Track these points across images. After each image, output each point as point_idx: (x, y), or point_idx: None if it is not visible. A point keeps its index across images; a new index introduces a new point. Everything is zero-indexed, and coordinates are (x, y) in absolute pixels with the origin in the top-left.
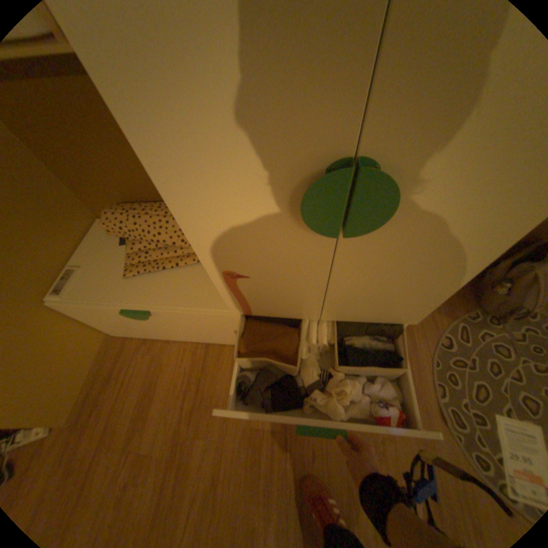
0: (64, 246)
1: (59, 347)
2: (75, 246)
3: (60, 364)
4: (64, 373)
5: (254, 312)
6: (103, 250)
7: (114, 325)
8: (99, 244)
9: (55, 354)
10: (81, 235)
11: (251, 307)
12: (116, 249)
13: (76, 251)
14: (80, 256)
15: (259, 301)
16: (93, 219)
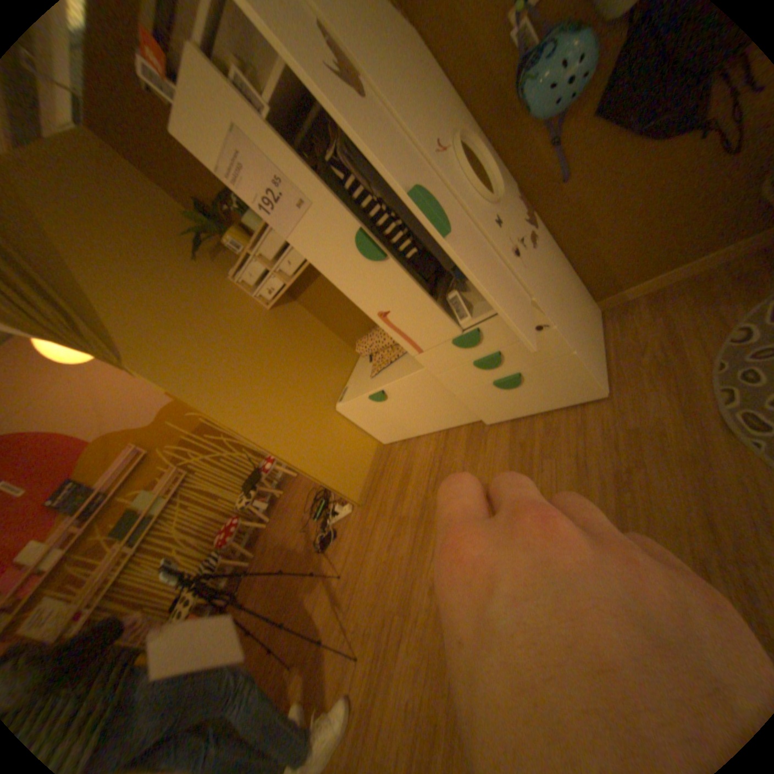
0: (344, 374)
1: (349, 441)
2: (350, 374)
3: (350, 453)
4: (354, 461)
5: (422, 347)
6: (363, 369)
7: (377, 422)
8: (361, 367)
9: (347, 445)
10: (353, 367)
11: (416, 341)
12: (369, 365)
13: (350, 376)
14: (352, 378)
15: (413, 331)
16: (359, 356)
